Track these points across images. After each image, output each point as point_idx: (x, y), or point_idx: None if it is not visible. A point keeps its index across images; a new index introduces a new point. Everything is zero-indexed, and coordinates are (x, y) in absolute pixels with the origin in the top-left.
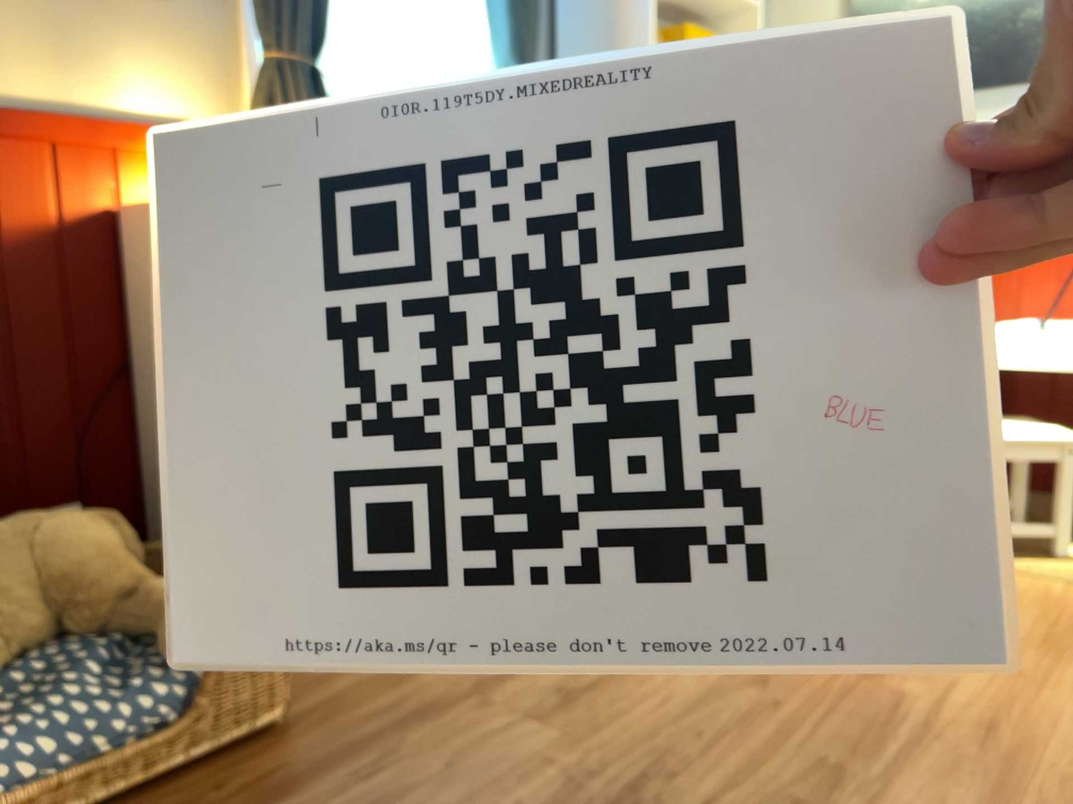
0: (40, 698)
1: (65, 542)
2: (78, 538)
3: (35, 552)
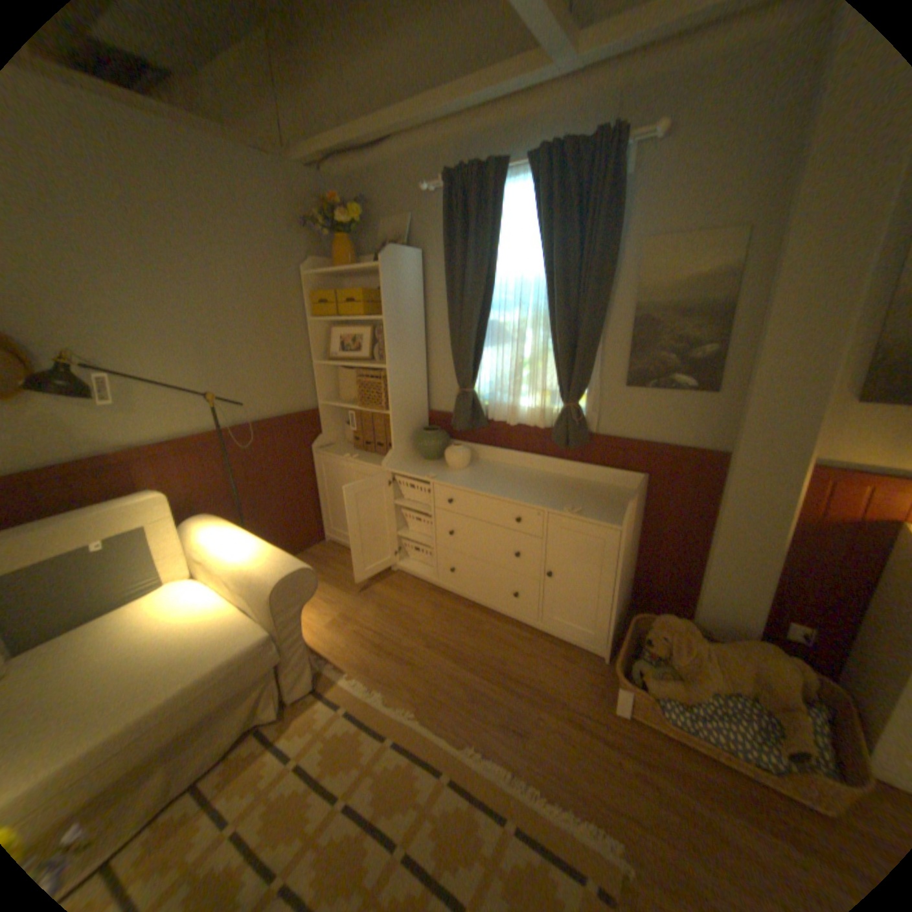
0: (733, 723)
1: (775, 674)
2: (781, 676)
3: (761, 670)
